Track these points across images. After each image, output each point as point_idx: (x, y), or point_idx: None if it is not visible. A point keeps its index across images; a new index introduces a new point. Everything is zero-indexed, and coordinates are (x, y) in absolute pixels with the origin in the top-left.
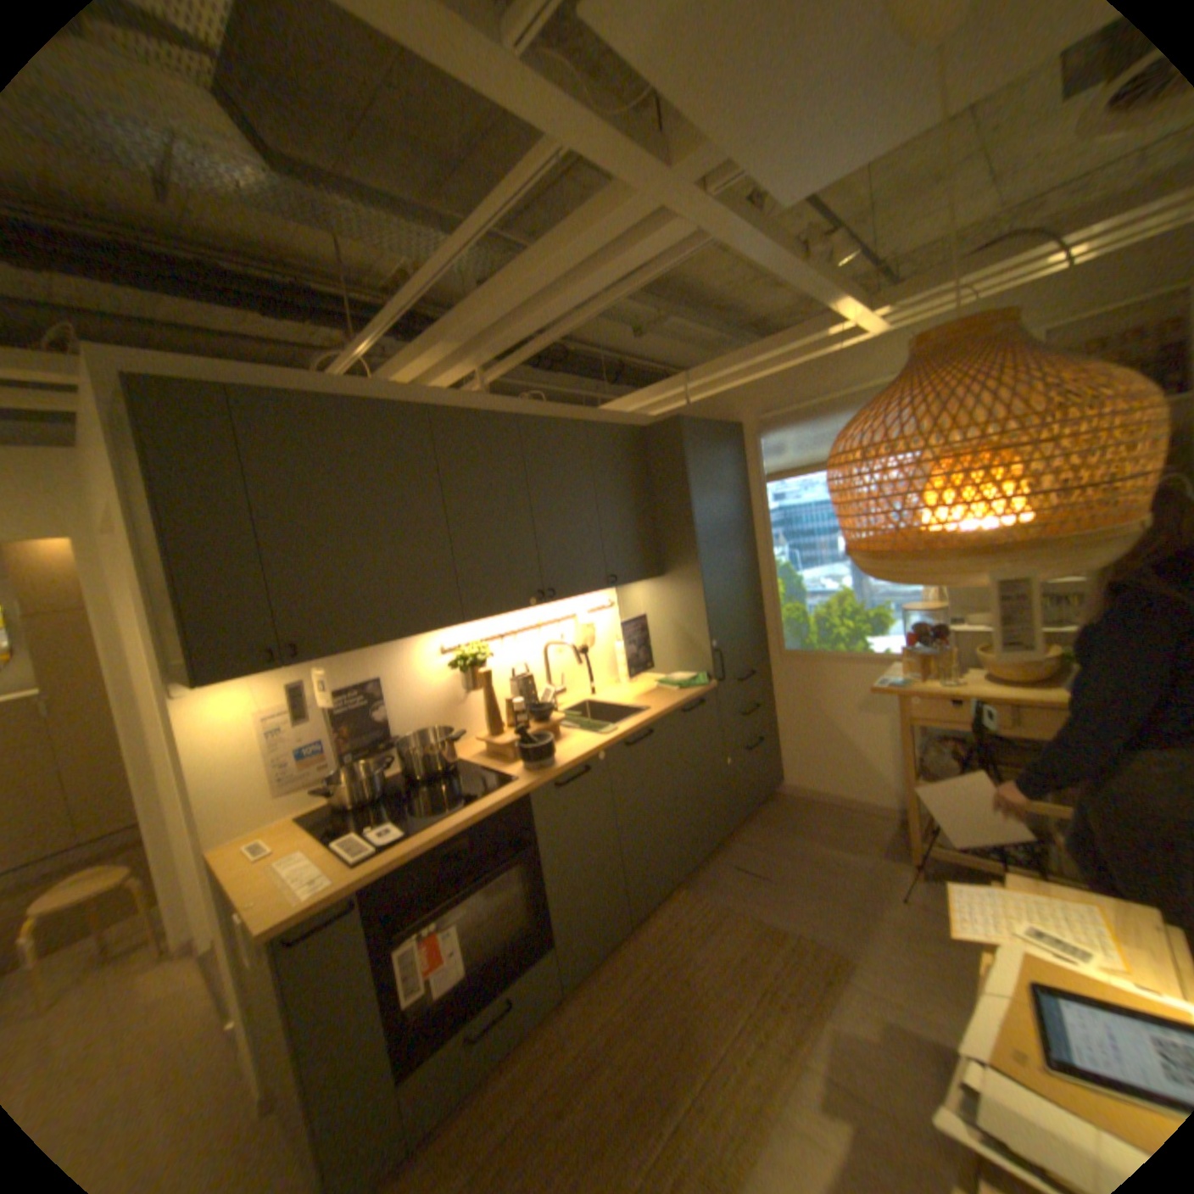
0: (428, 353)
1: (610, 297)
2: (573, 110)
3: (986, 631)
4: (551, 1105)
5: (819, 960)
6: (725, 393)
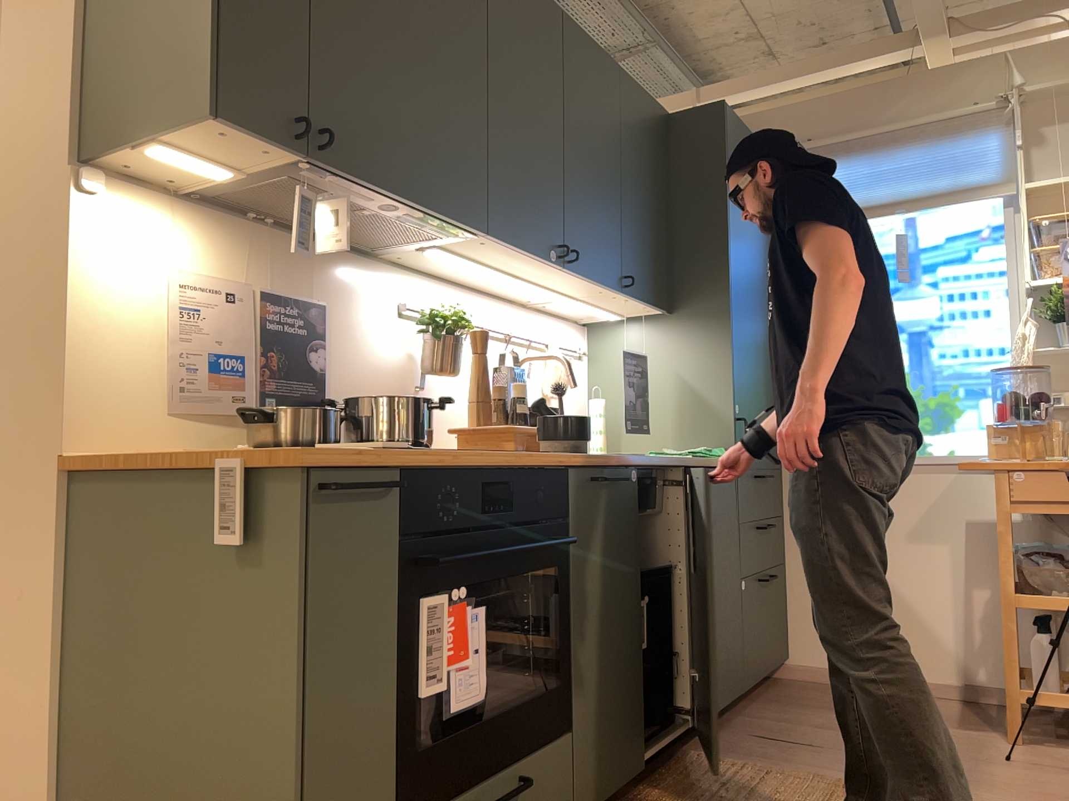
0: None
1: None
2: None
3: None
4: None
5: None
6: (751, 118)
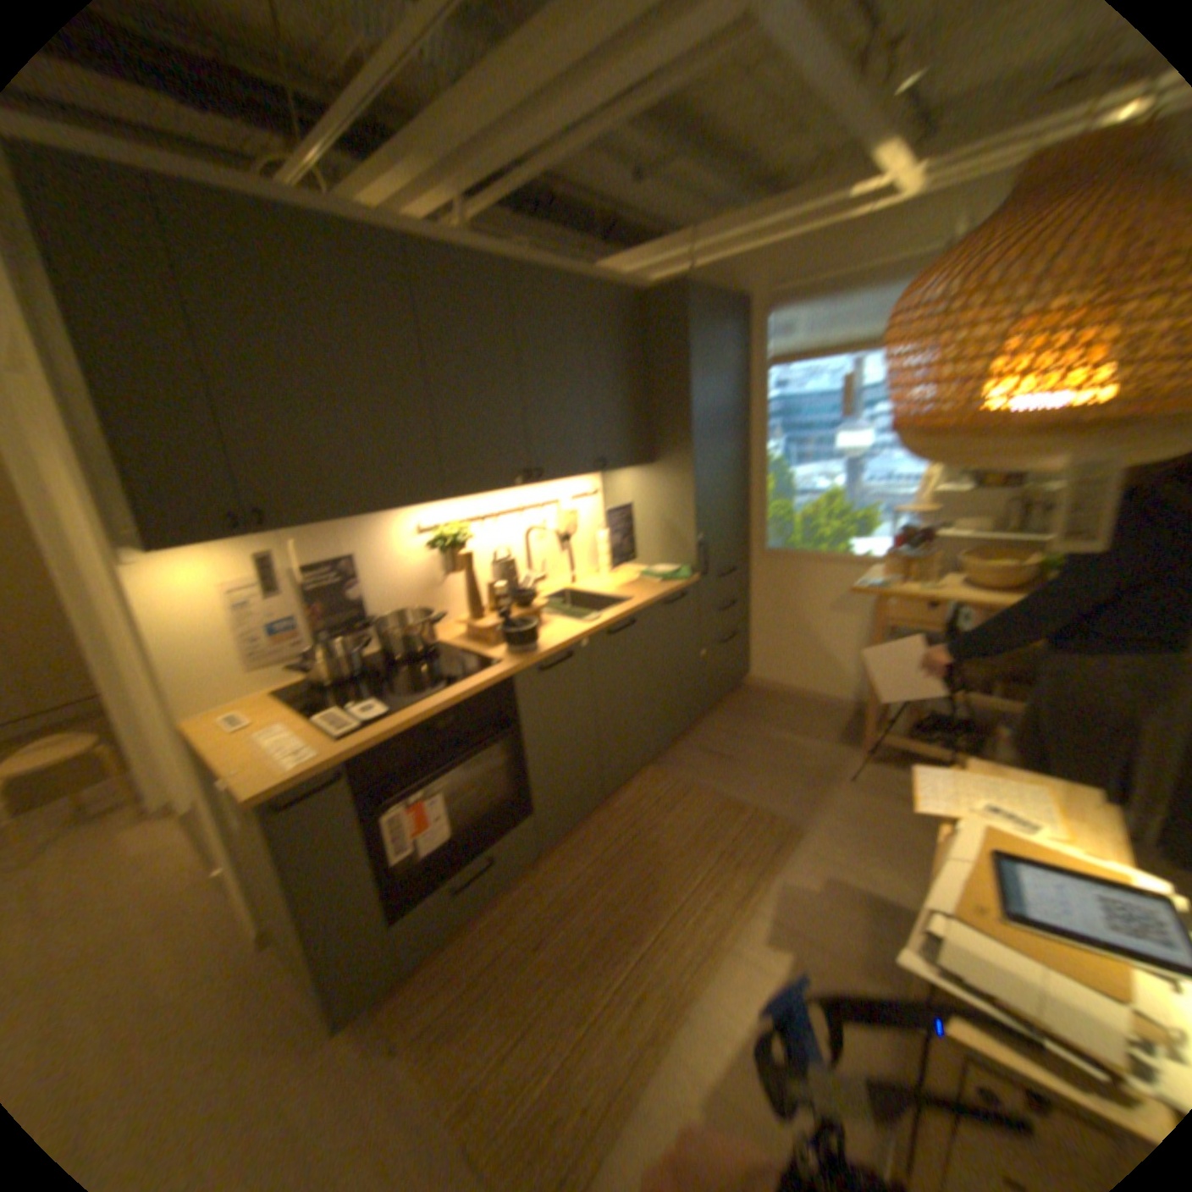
0: (399, 165)
1: (625, 107)
2: None
3: (970, 536)
4: (530, 938)
5: (773, 826)
6: (736, 256)
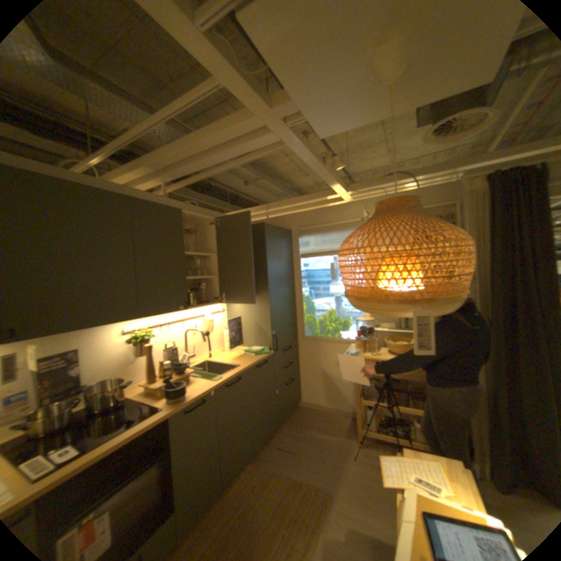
0: (136, 171)
1: (237, 163)
2: (228, 68)
3: (388, 331)
4: None
5: (317, 497)
6: (285, 216)
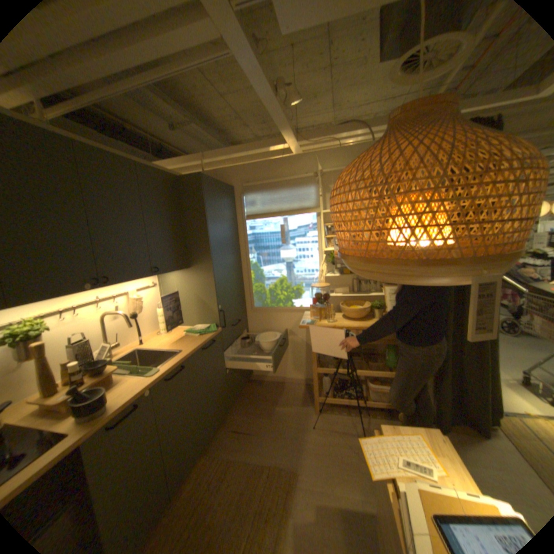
0: None
1: (155, 74)
2: None
3: (340, 295)
4: None
5: (280, 479)
6: (224, 169)
